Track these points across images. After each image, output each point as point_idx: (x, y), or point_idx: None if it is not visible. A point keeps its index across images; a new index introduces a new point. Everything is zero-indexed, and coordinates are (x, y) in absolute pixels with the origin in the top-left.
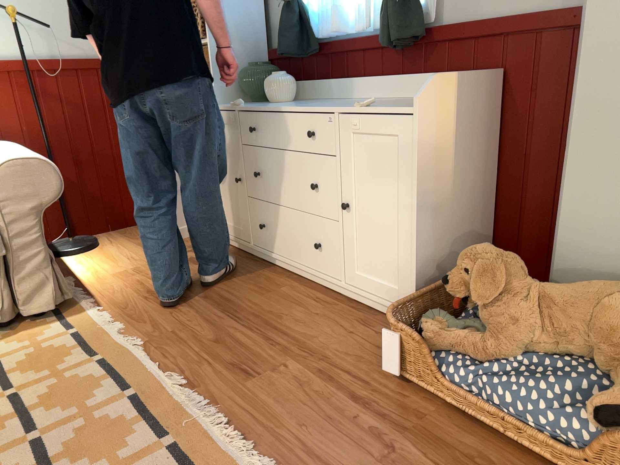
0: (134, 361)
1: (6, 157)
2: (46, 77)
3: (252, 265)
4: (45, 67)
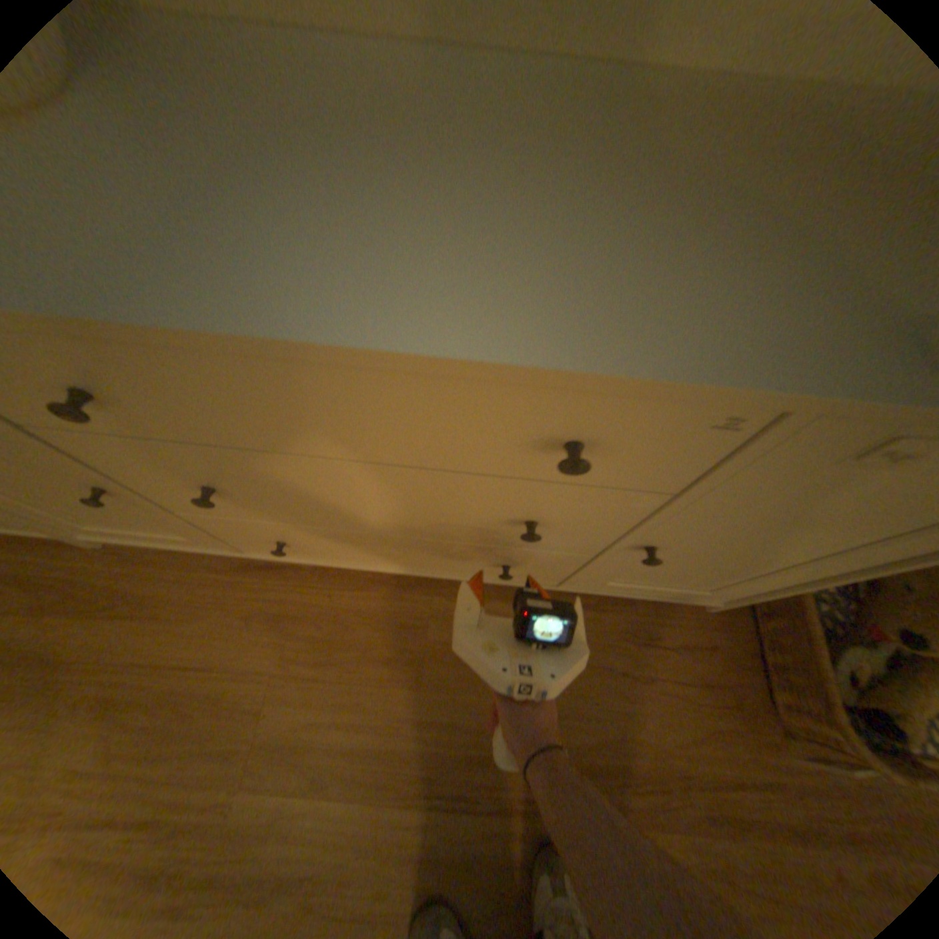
0: None
1: None
2: None
3: (287, 588)
4: None
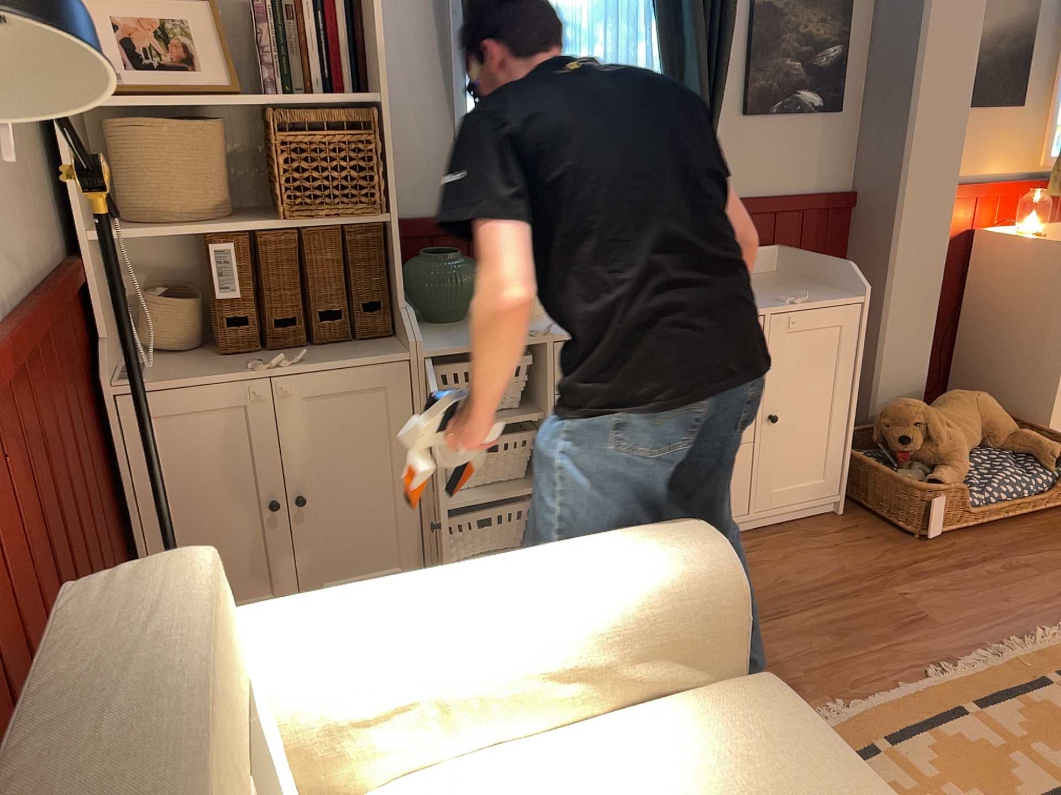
0: (894, 705)
1: (633, 561)
2: (10, 374)
3: None
4: (17, 340)
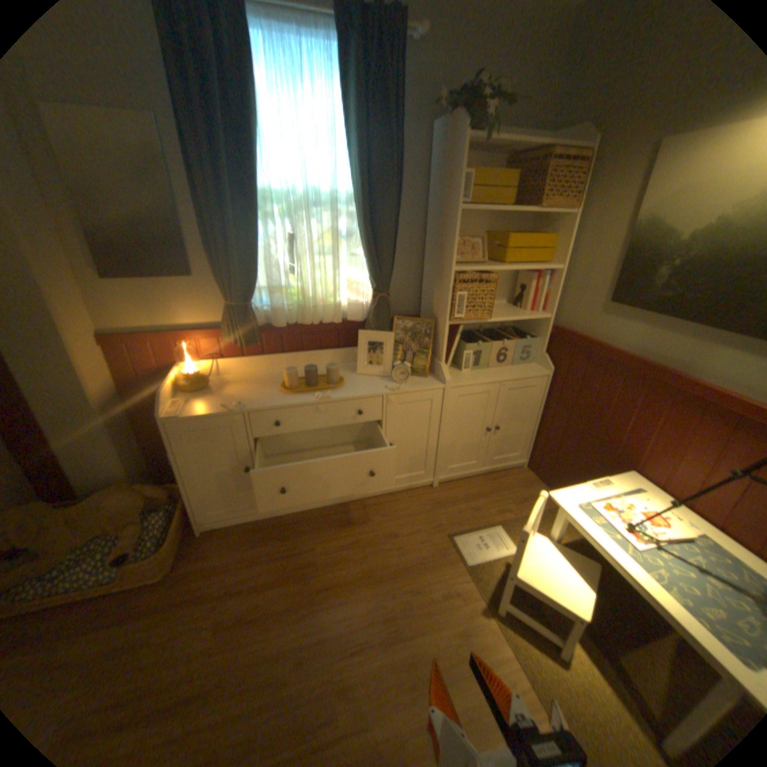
0: None
1: None
2: None
3: None
4: None
